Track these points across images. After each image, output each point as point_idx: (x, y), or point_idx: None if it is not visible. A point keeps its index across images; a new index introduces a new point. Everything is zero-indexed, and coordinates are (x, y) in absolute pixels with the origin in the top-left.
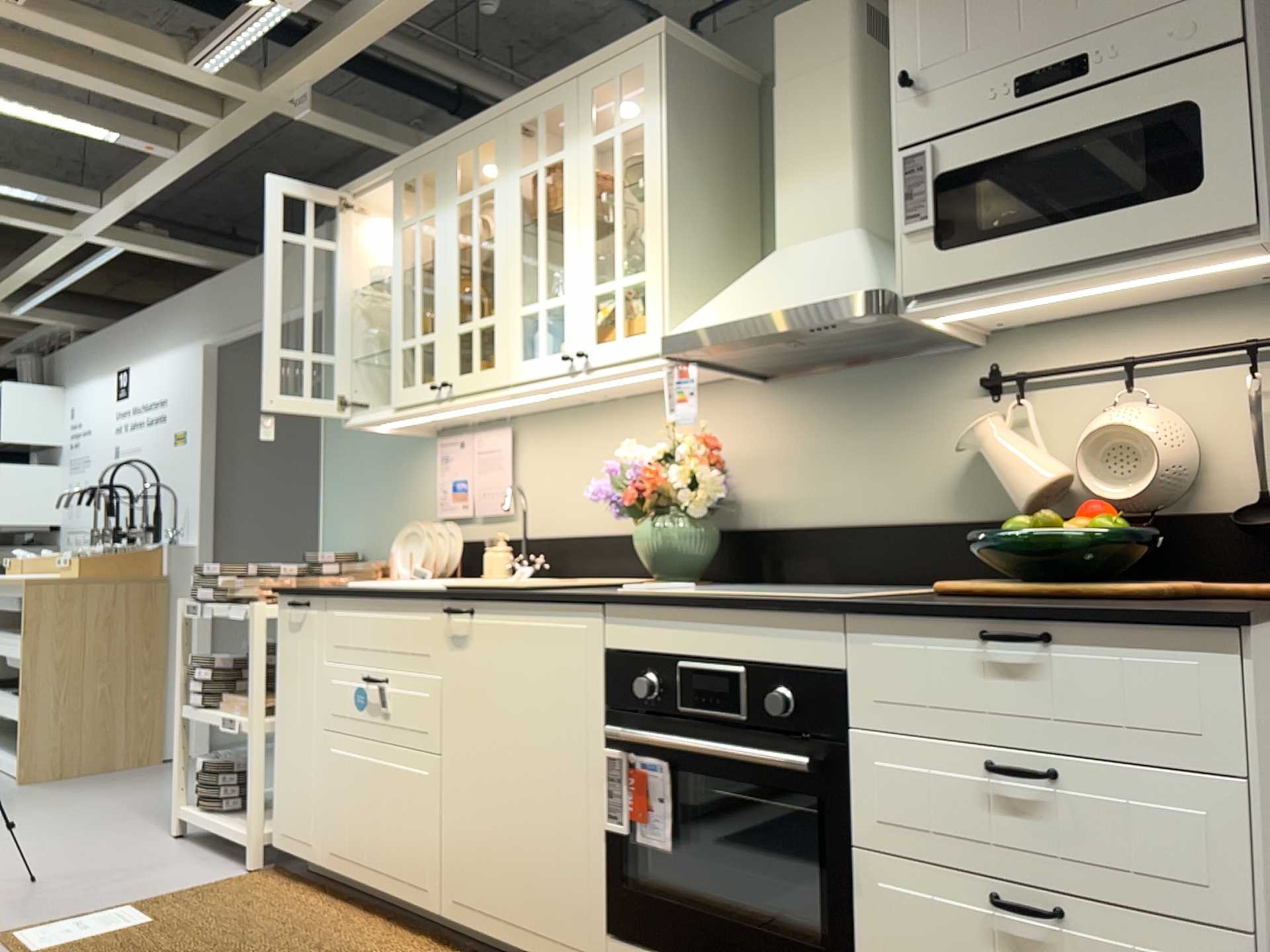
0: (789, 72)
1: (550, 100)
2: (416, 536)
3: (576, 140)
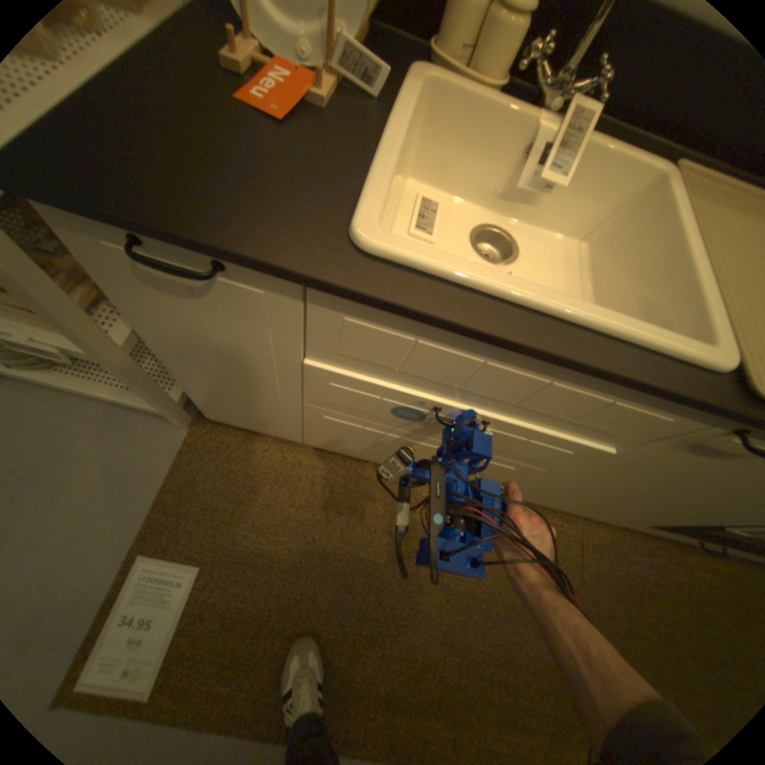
0: None
1: None
2: None
3: None
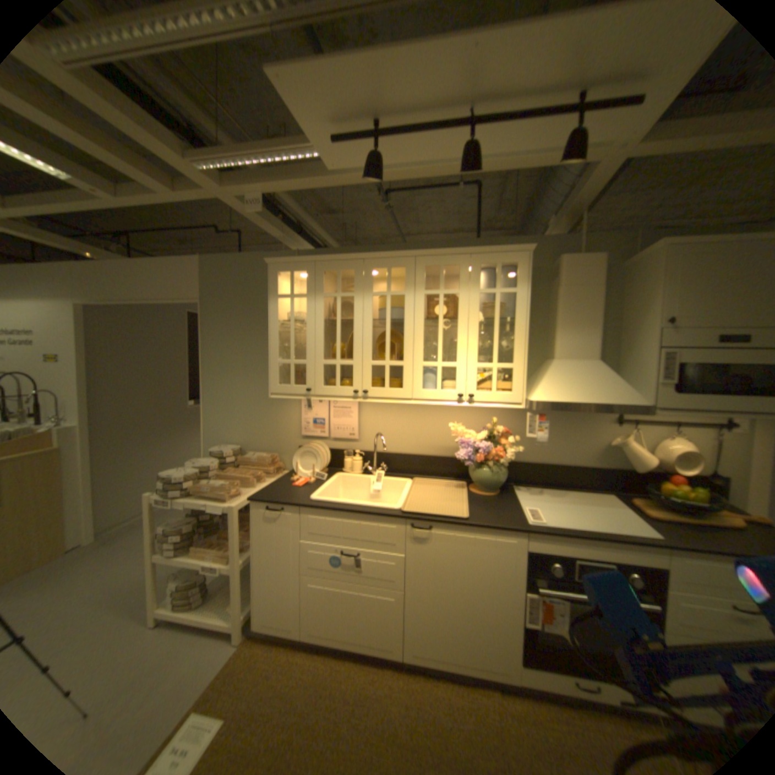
0: (572, 283)
1: (450, 260)
2: (309, 453)
3: (469, 288)
